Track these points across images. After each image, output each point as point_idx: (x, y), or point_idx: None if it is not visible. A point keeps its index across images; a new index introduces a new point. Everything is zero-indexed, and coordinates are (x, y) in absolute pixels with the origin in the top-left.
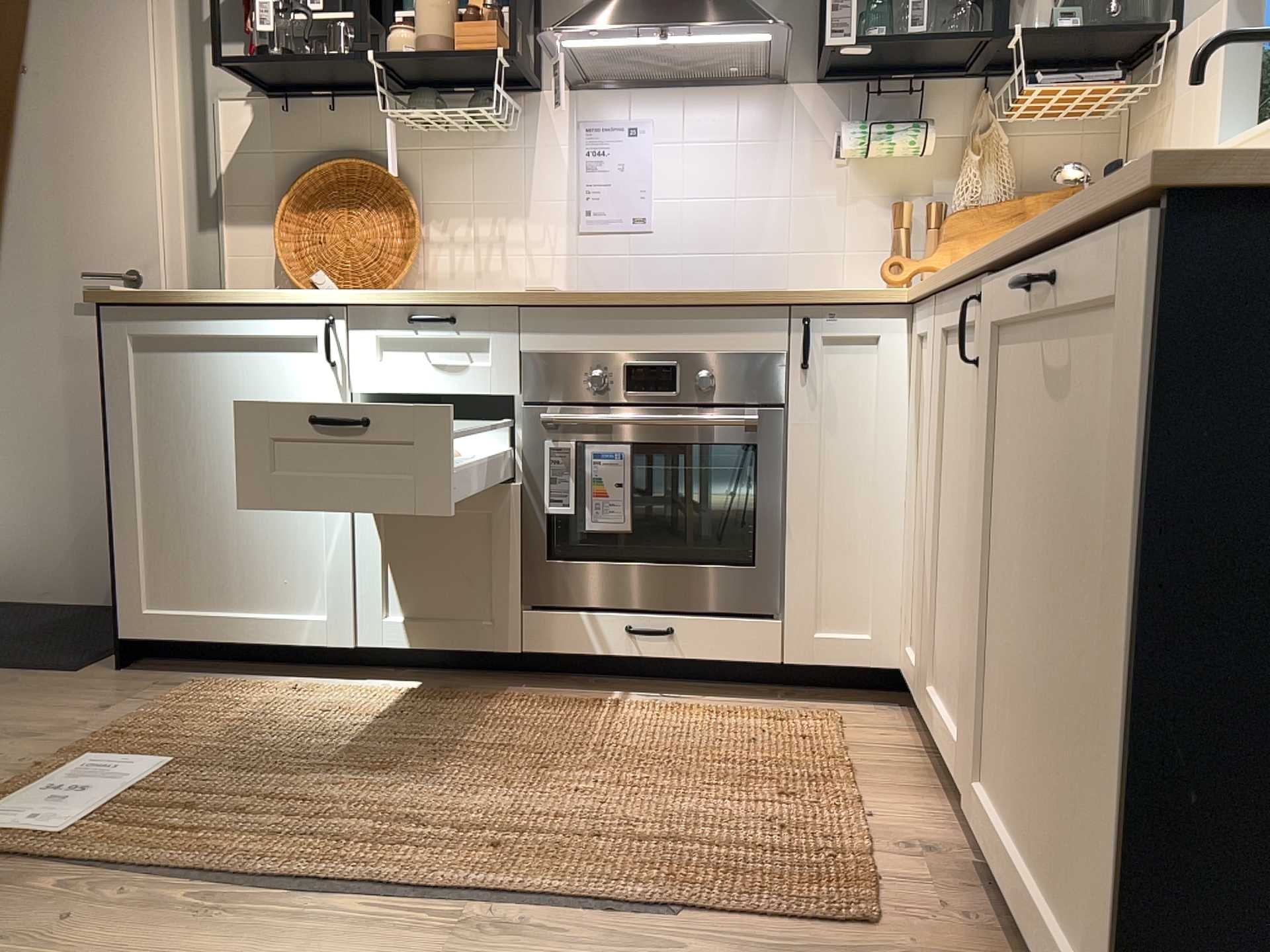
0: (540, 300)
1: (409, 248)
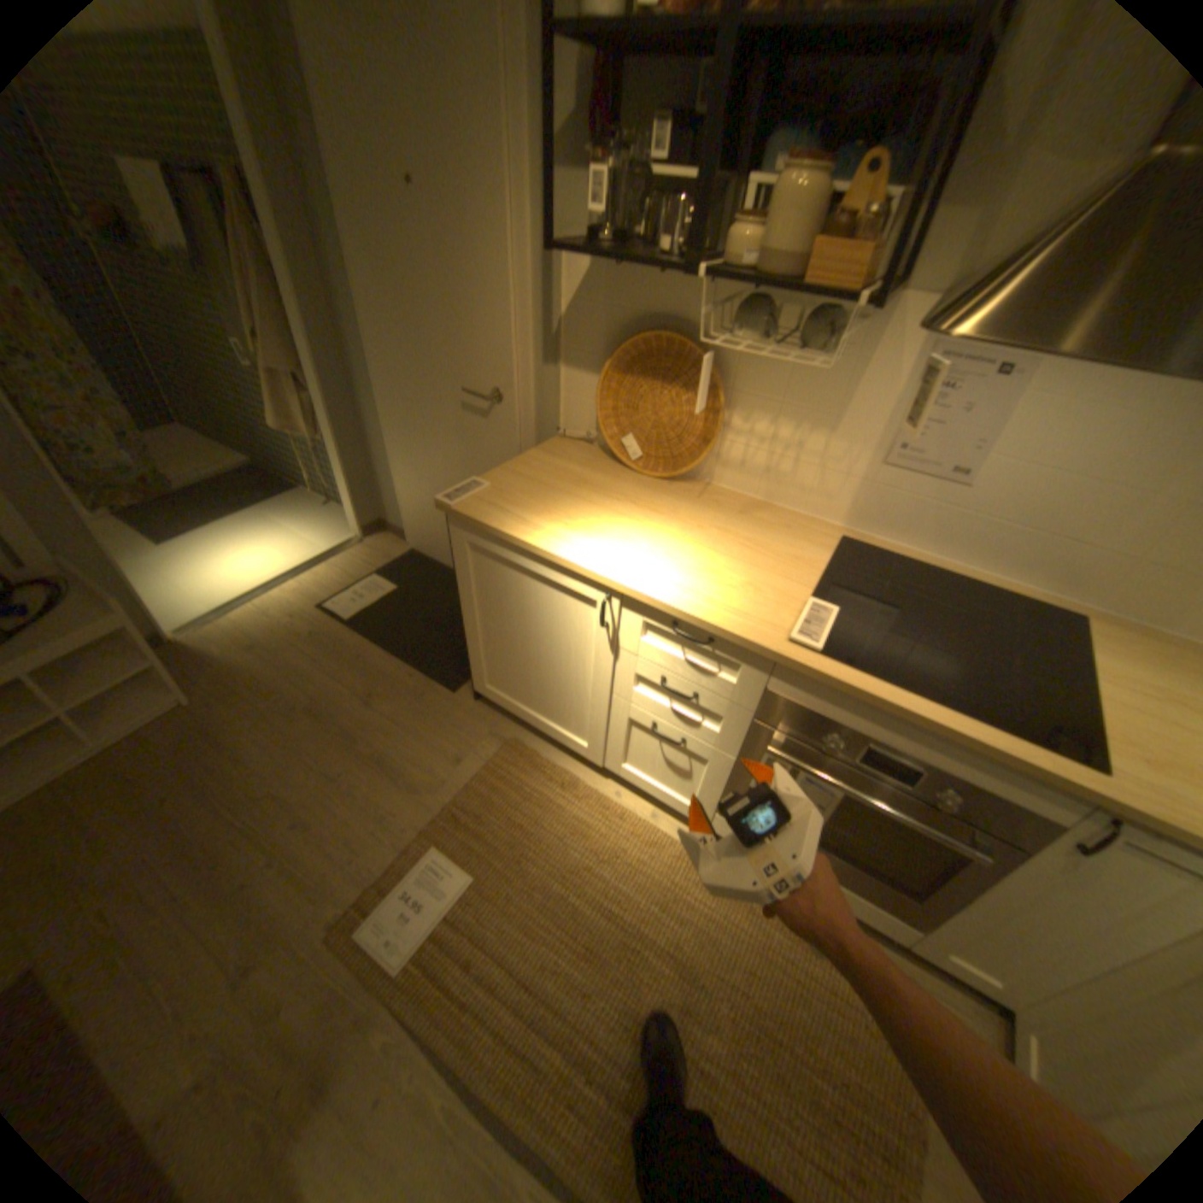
0: (800, 669)
1: (709, 435)
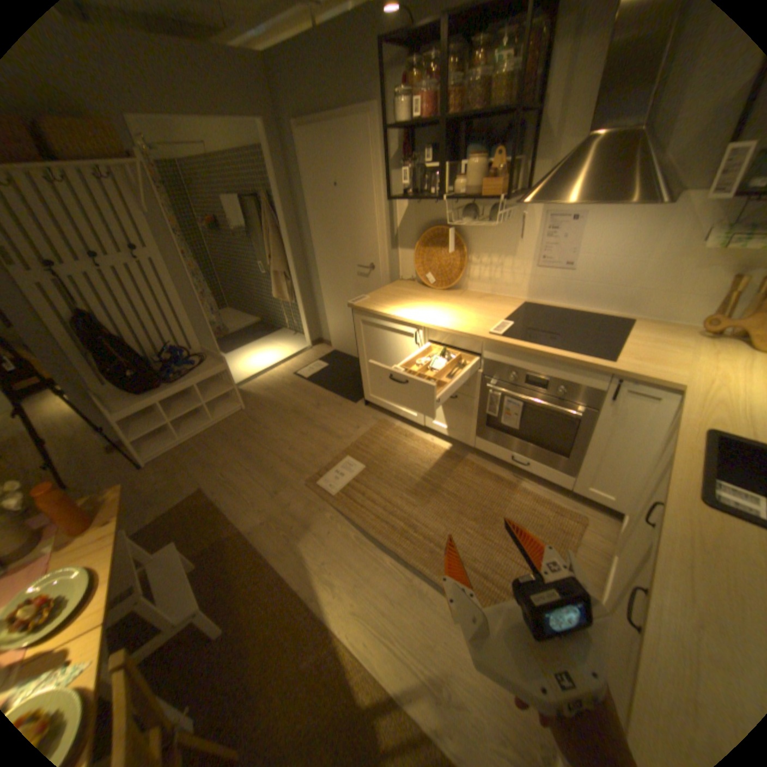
0: (492, 342)
1: (462, 266)
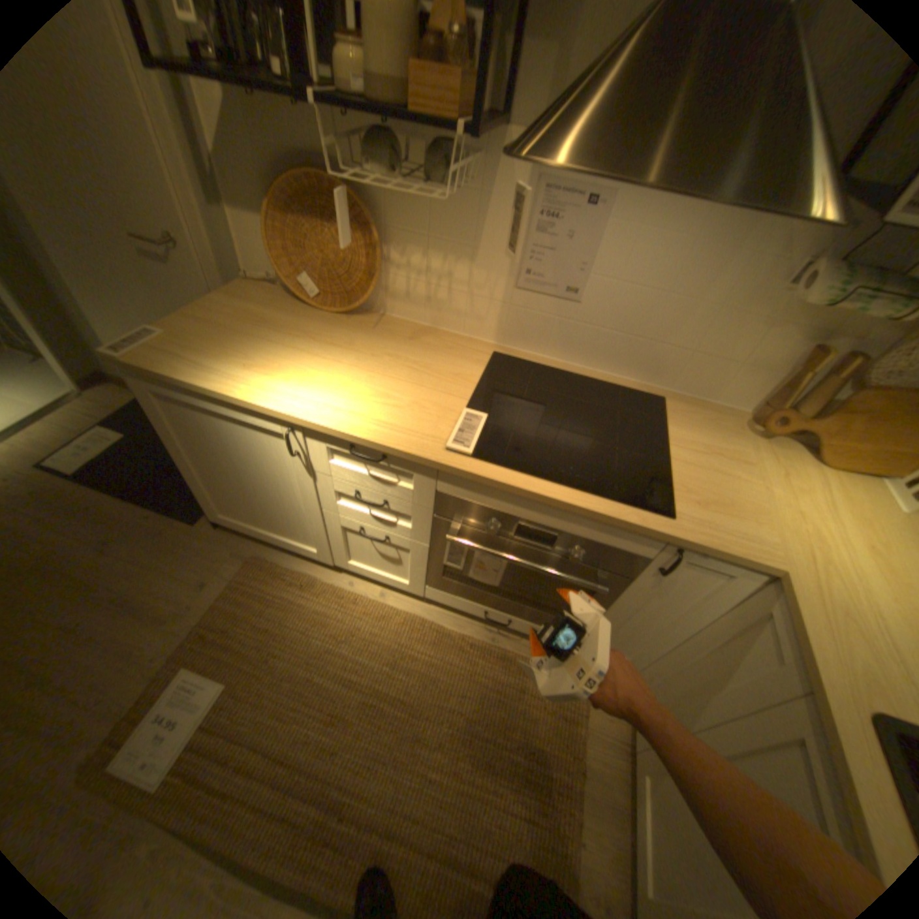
0: (456, 472)
1: (373, 270)
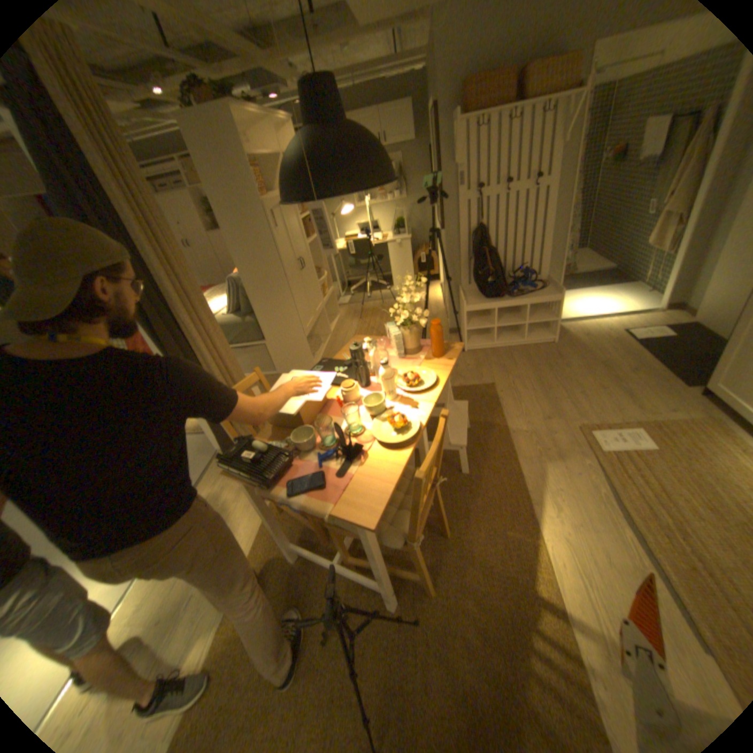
0: None
1: None
